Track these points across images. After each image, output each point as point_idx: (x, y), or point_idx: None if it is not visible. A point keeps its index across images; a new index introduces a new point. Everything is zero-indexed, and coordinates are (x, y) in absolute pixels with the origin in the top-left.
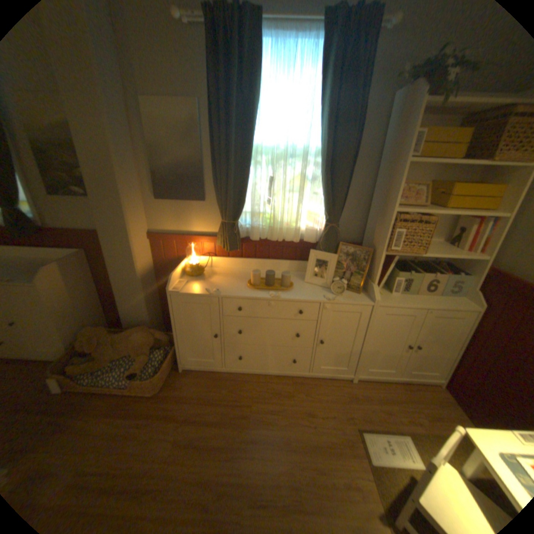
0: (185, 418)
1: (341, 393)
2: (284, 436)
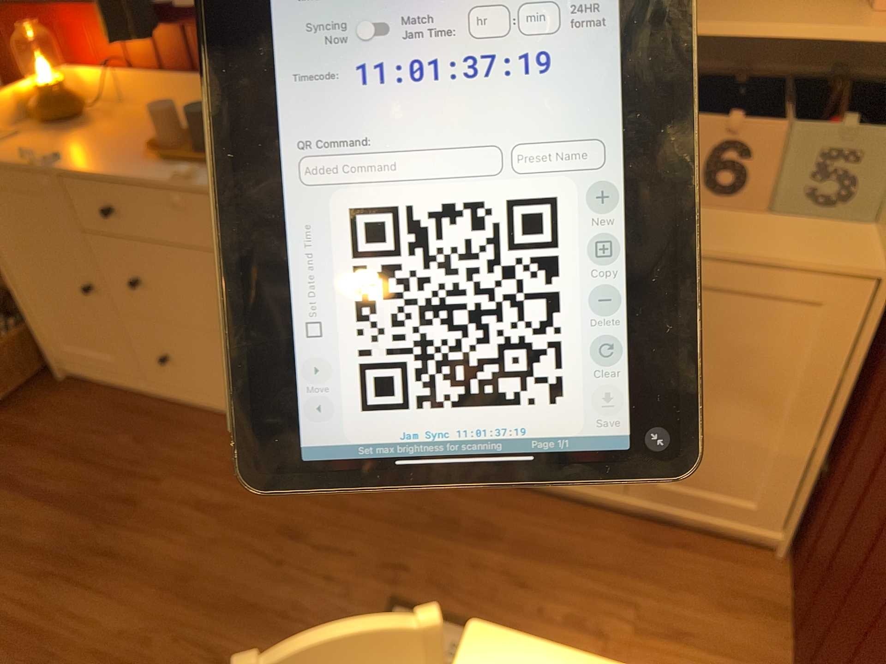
0: (17, 471)
1: (418, 498)
2: (197, 556)
